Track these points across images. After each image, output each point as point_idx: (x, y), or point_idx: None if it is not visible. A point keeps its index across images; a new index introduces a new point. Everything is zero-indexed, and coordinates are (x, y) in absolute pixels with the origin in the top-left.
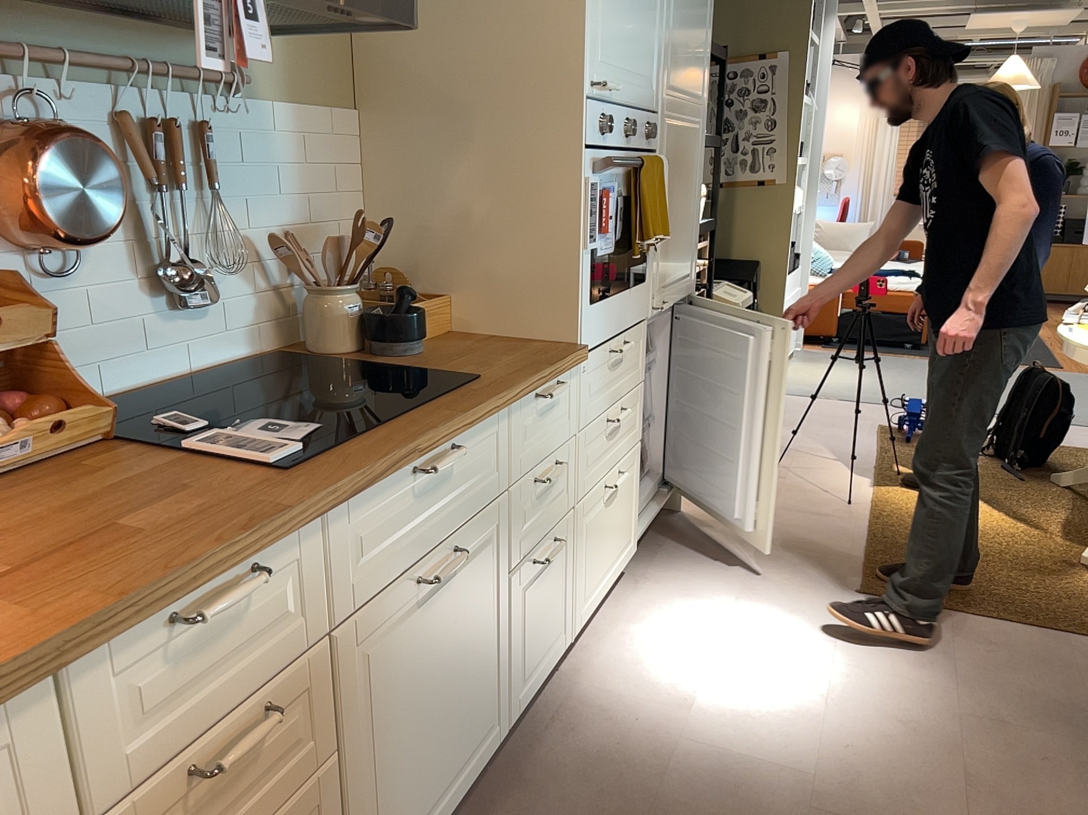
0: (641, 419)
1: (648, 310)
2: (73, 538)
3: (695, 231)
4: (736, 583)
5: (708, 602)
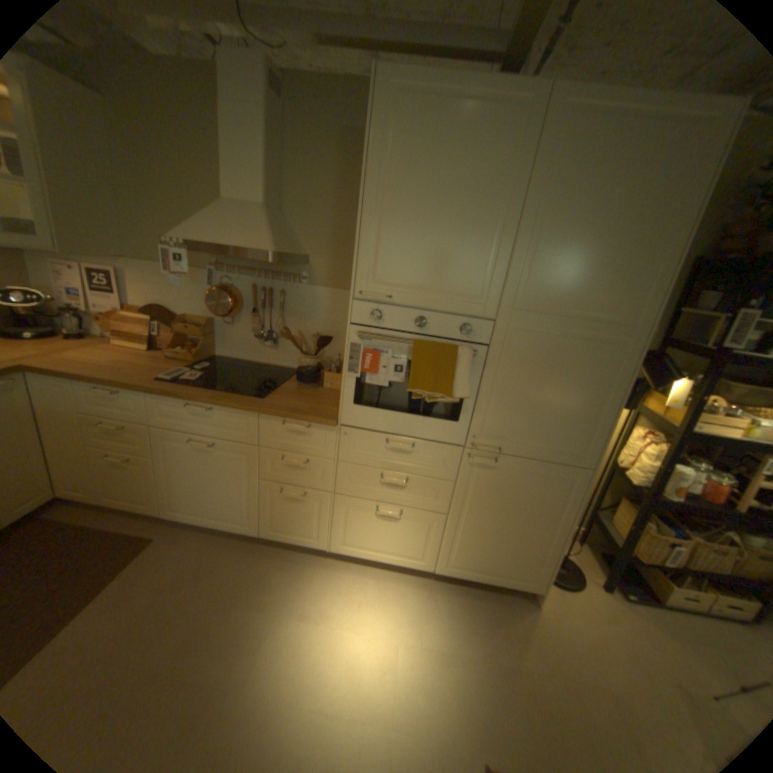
0: (444, 501)
1: (458, 441)
2: (119, 369)
3: (598, 423)
4: (451, 651)
5: (416, 630)
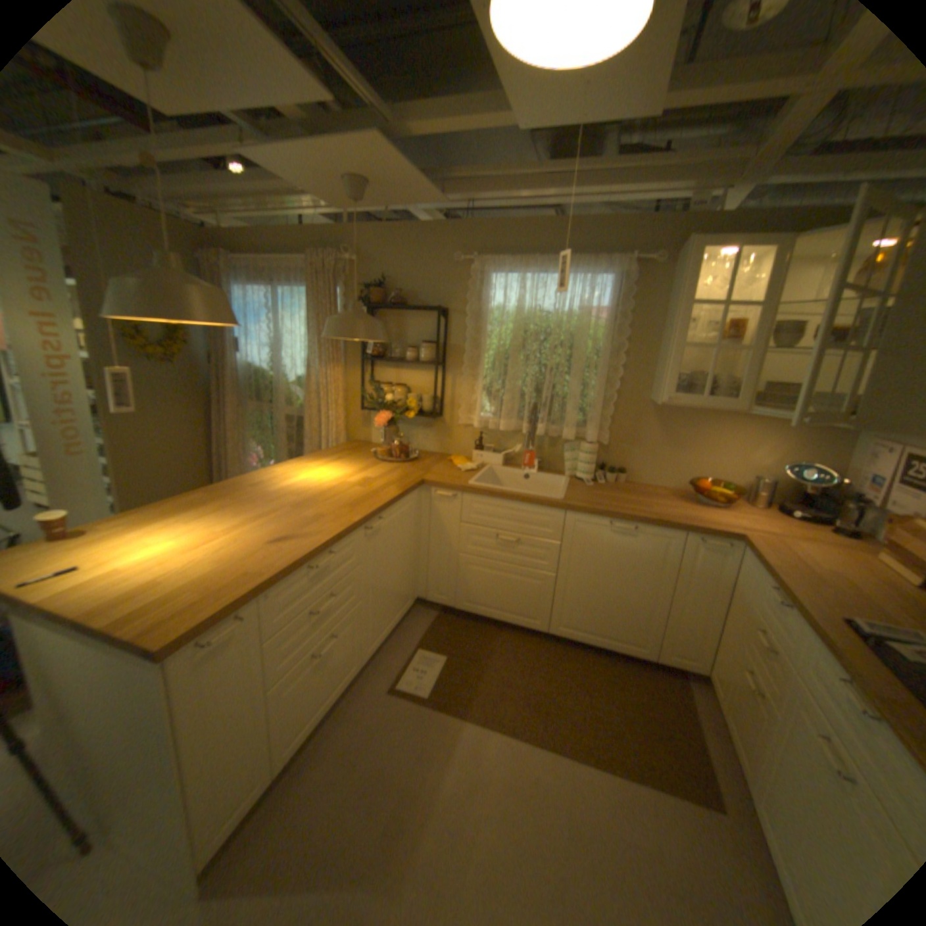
0: None
1: None
2: (829, 585)
3: None
4: None
5: None
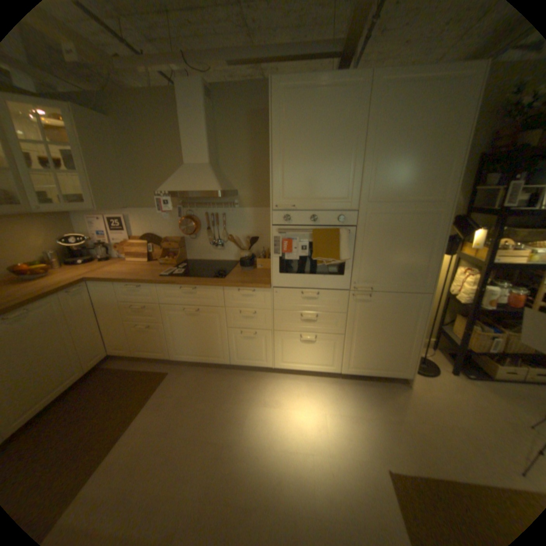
0: (341, 326)
1: (345, 287)
2: (137, 273)
3: (430, 264)
4: (359, 415)
5: (335, 407)
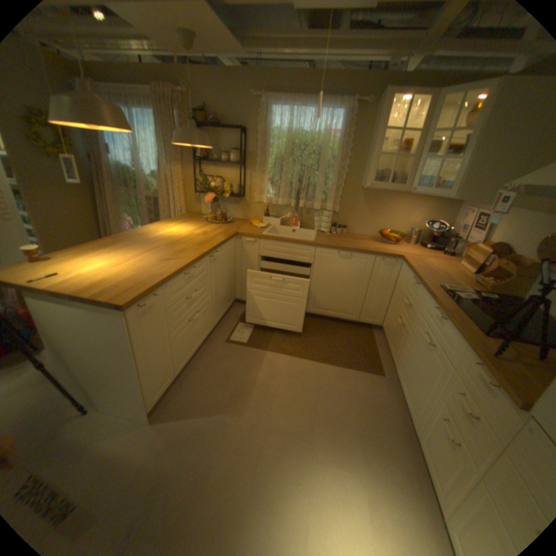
0: None
1: None
2: (437, 274)
3: None
4: None
5: None
